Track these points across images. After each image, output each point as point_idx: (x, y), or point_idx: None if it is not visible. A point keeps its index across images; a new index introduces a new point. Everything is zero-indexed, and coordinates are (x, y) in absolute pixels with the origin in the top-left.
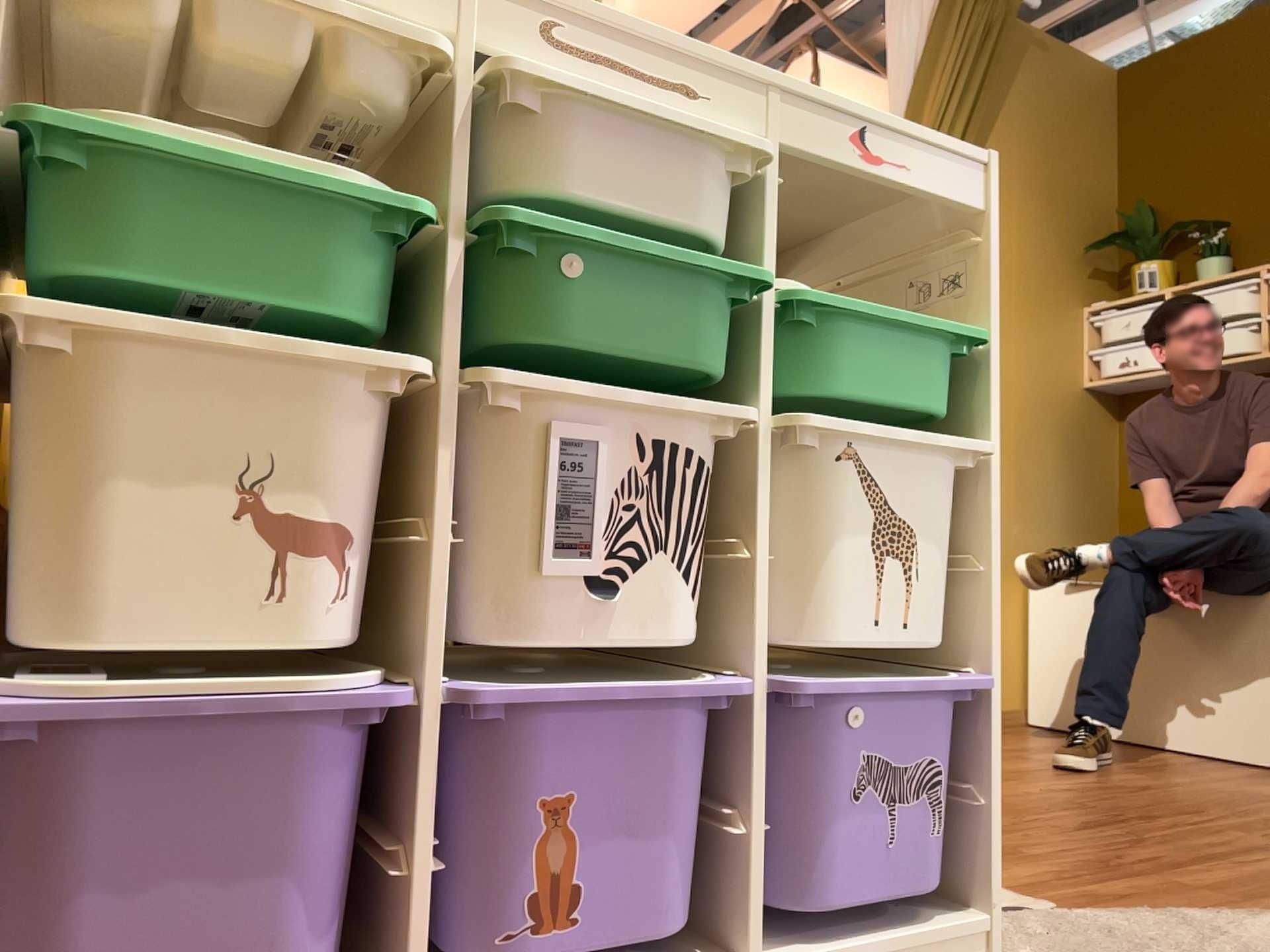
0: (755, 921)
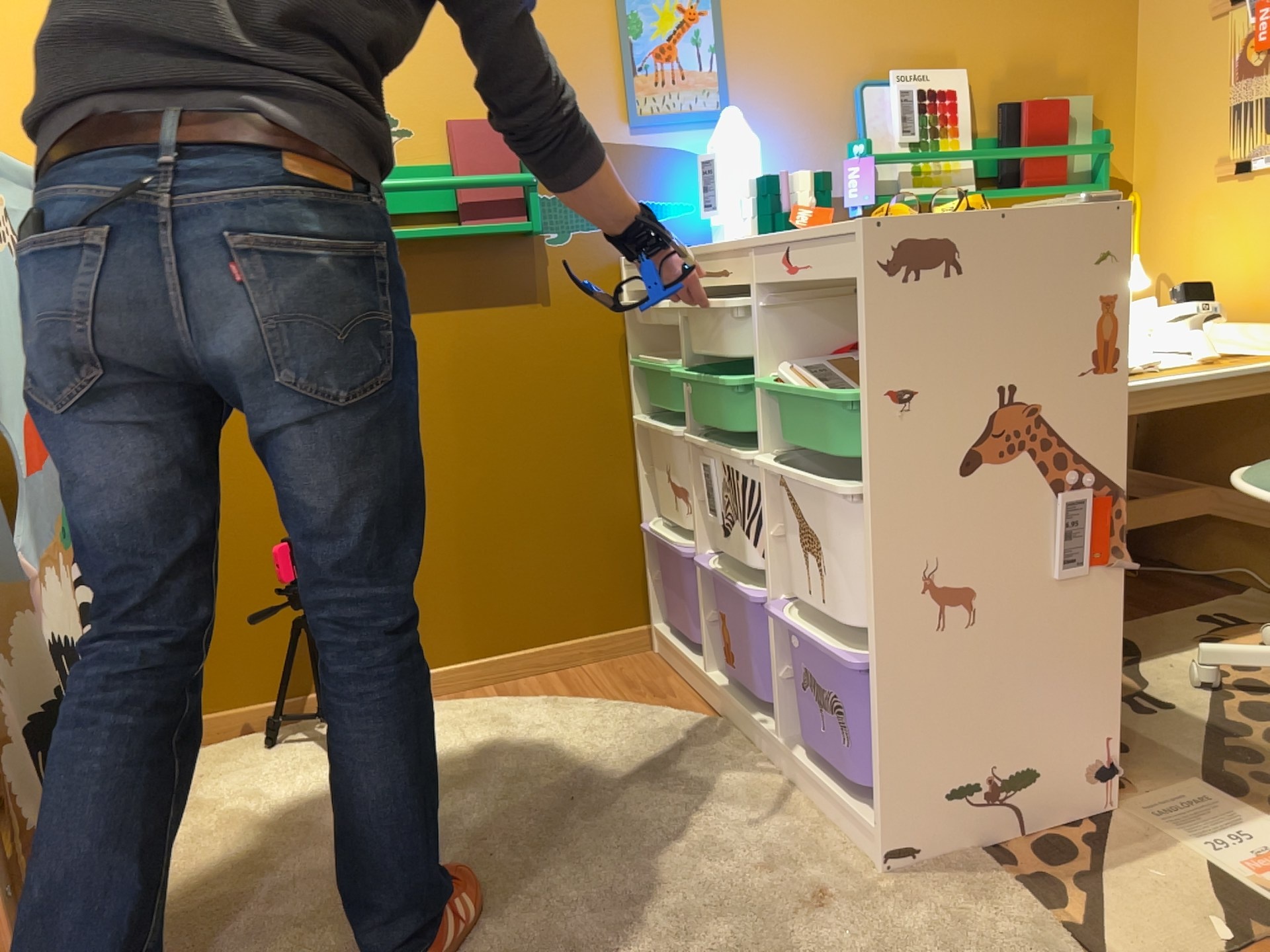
0: (784, 726)
